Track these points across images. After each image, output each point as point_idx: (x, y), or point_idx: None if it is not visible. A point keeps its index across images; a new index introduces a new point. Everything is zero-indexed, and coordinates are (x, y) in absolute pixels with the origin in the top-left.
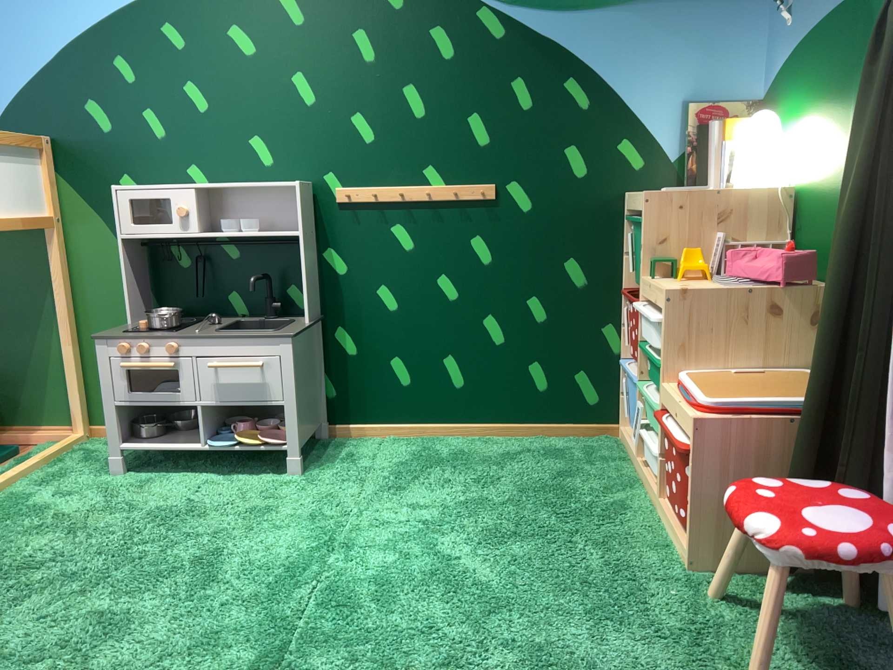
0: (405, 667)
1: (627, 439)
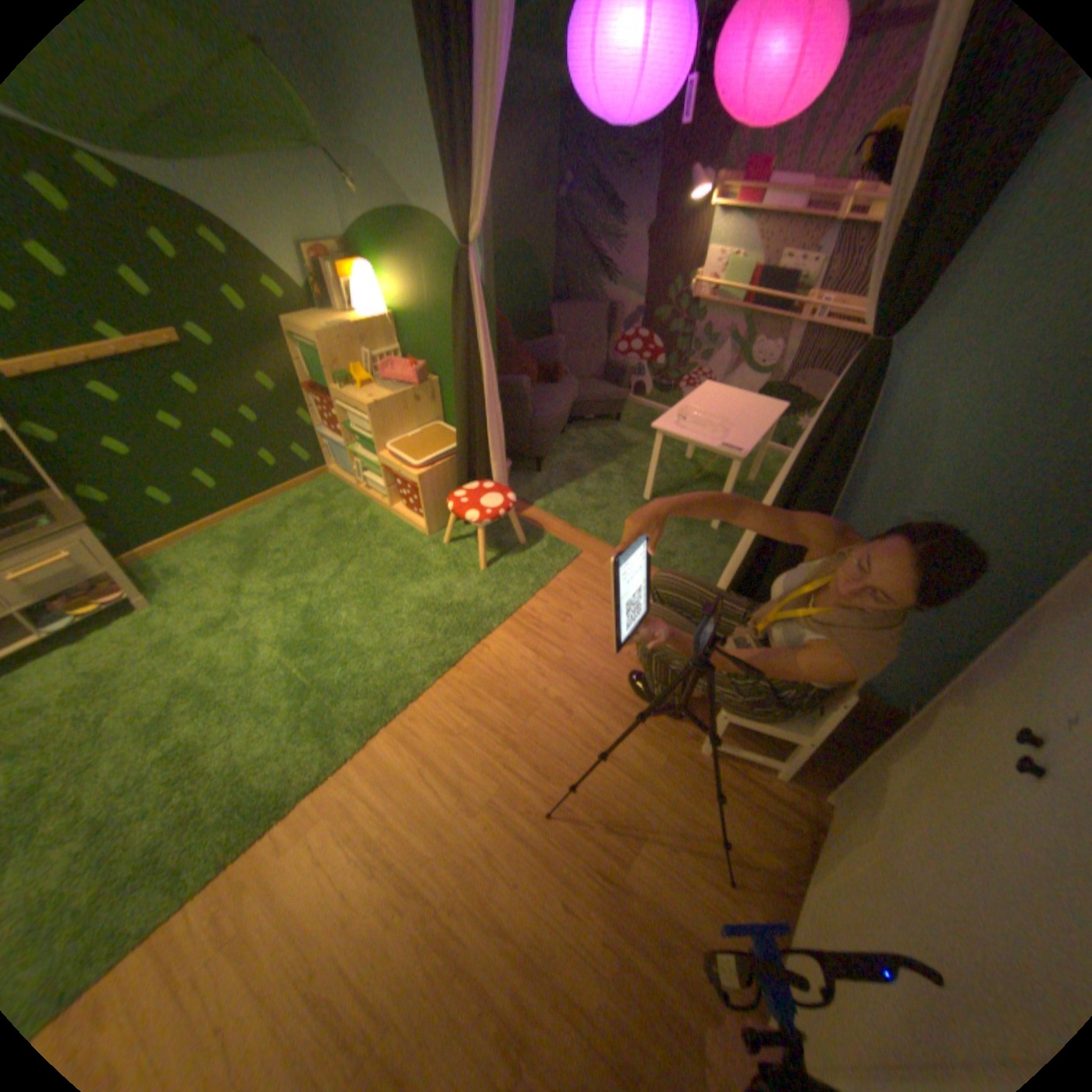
0: (363, 650)
1: (340, 475)
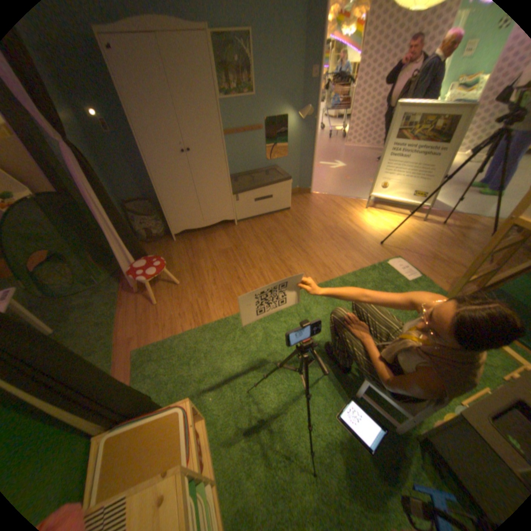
0: (275, 336)
1: None
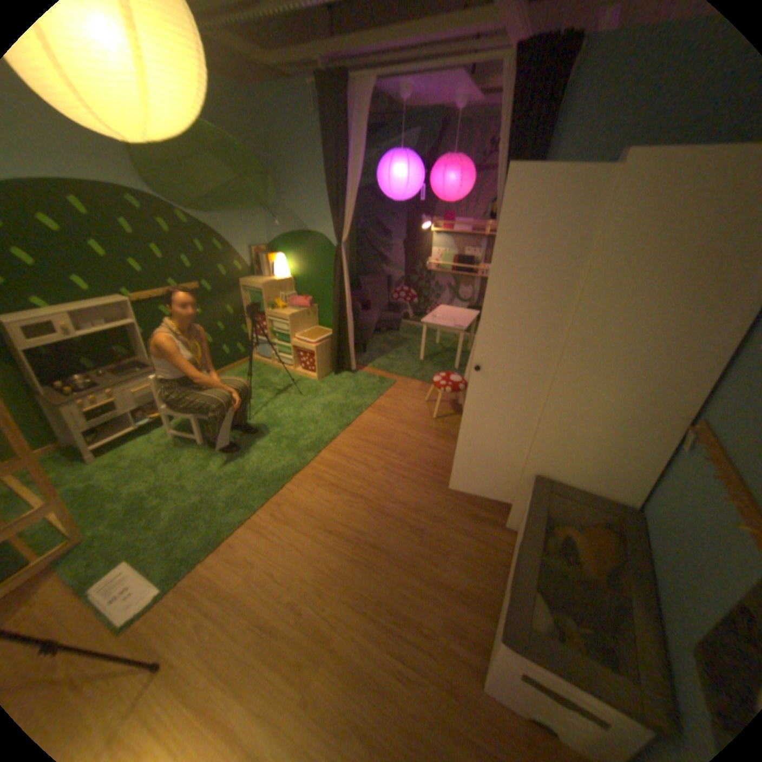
0: (301, 425)
1: (260, 361)
